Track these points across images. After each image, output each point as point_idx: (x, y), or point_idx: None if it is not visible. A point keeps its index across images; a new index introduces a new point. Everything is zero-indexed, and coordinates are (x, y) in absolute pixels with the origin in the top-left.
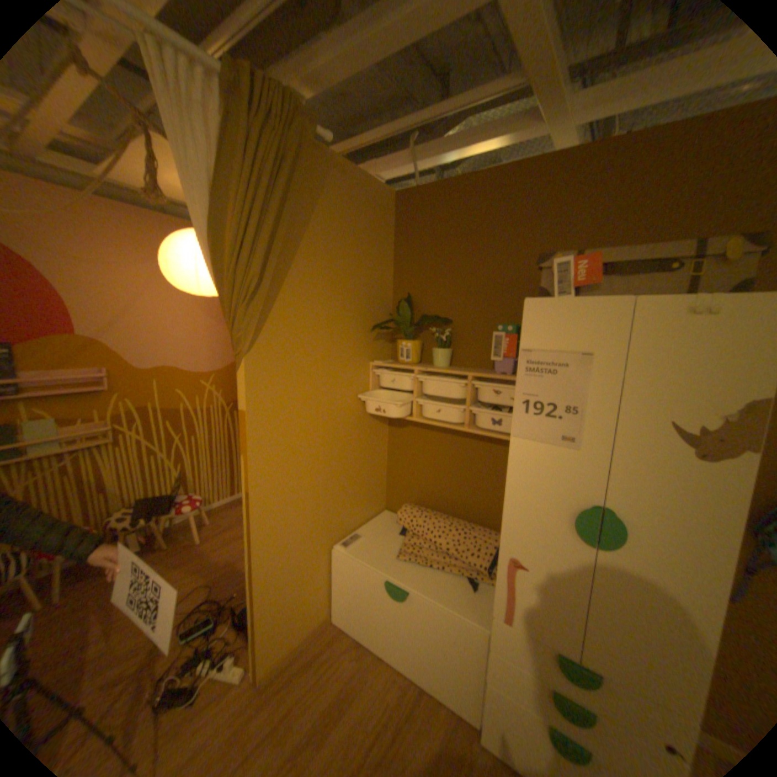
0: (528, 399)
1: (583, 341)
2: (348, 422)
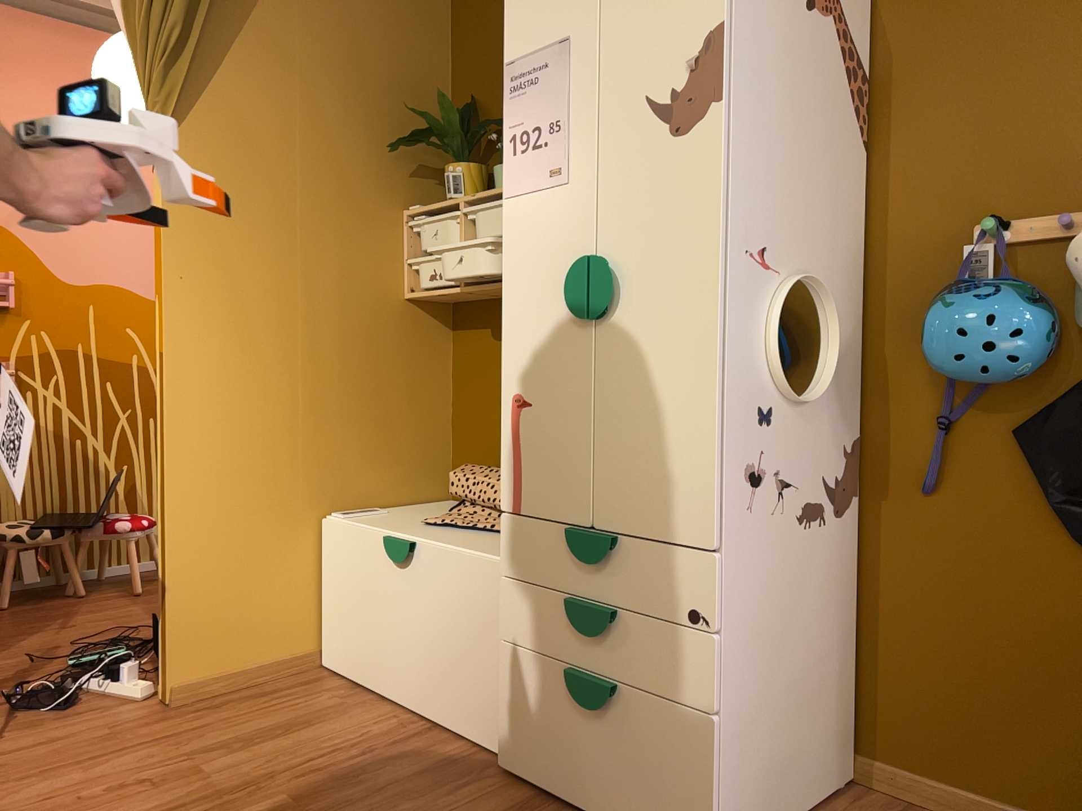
0: (514, 134)
1: (559, 27)
2: (358, 302)
